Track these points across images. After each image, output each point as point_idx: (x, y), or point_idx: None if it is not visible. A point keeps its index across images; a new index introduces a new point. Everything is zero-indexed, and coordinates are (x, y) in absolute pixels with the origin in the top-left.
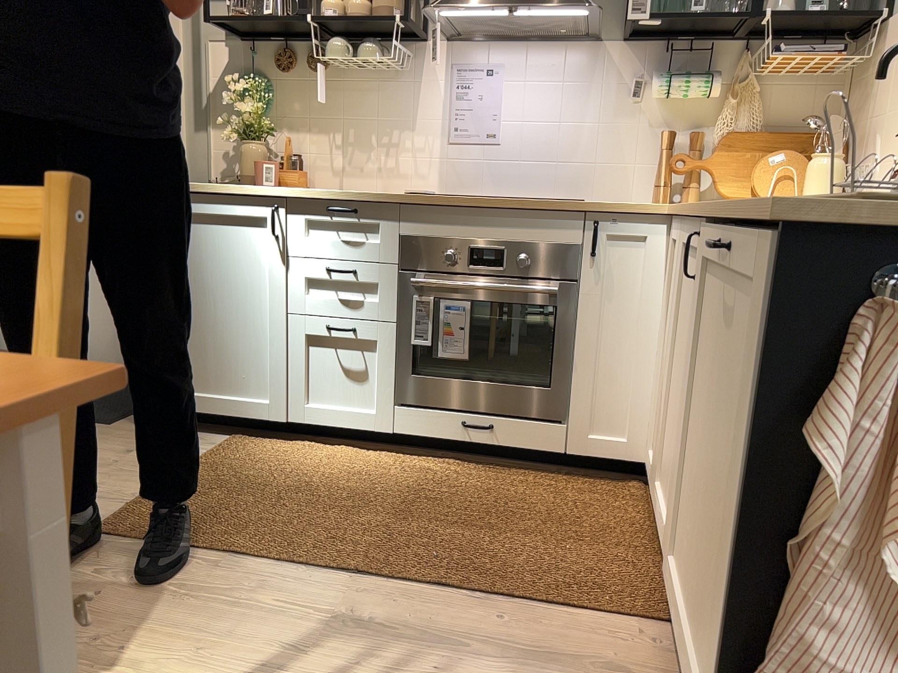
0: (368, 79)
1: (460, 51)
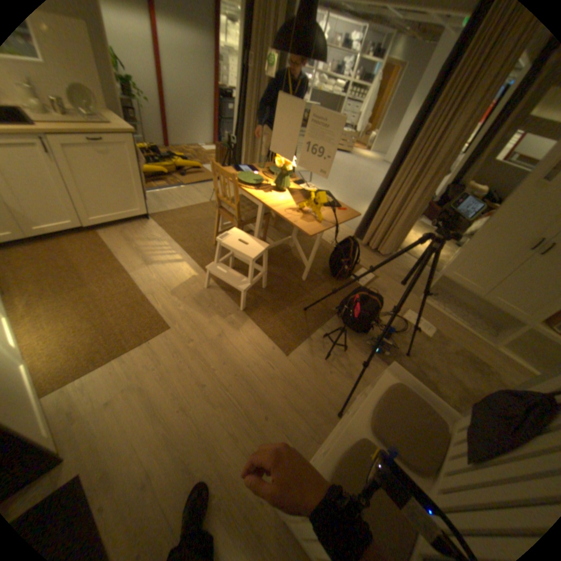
0: None
1: None
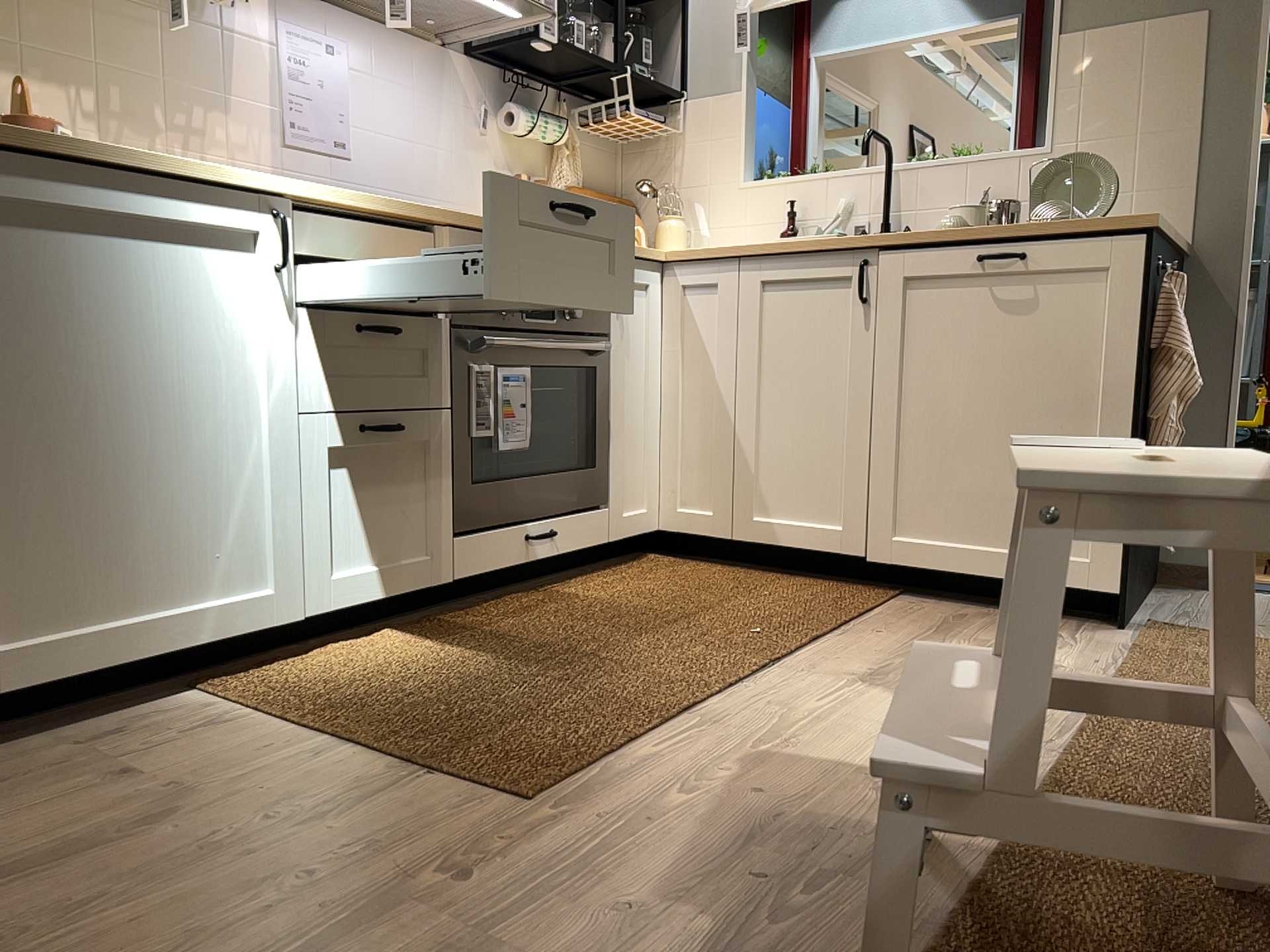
0: (144, 2)
1: (293, 4)
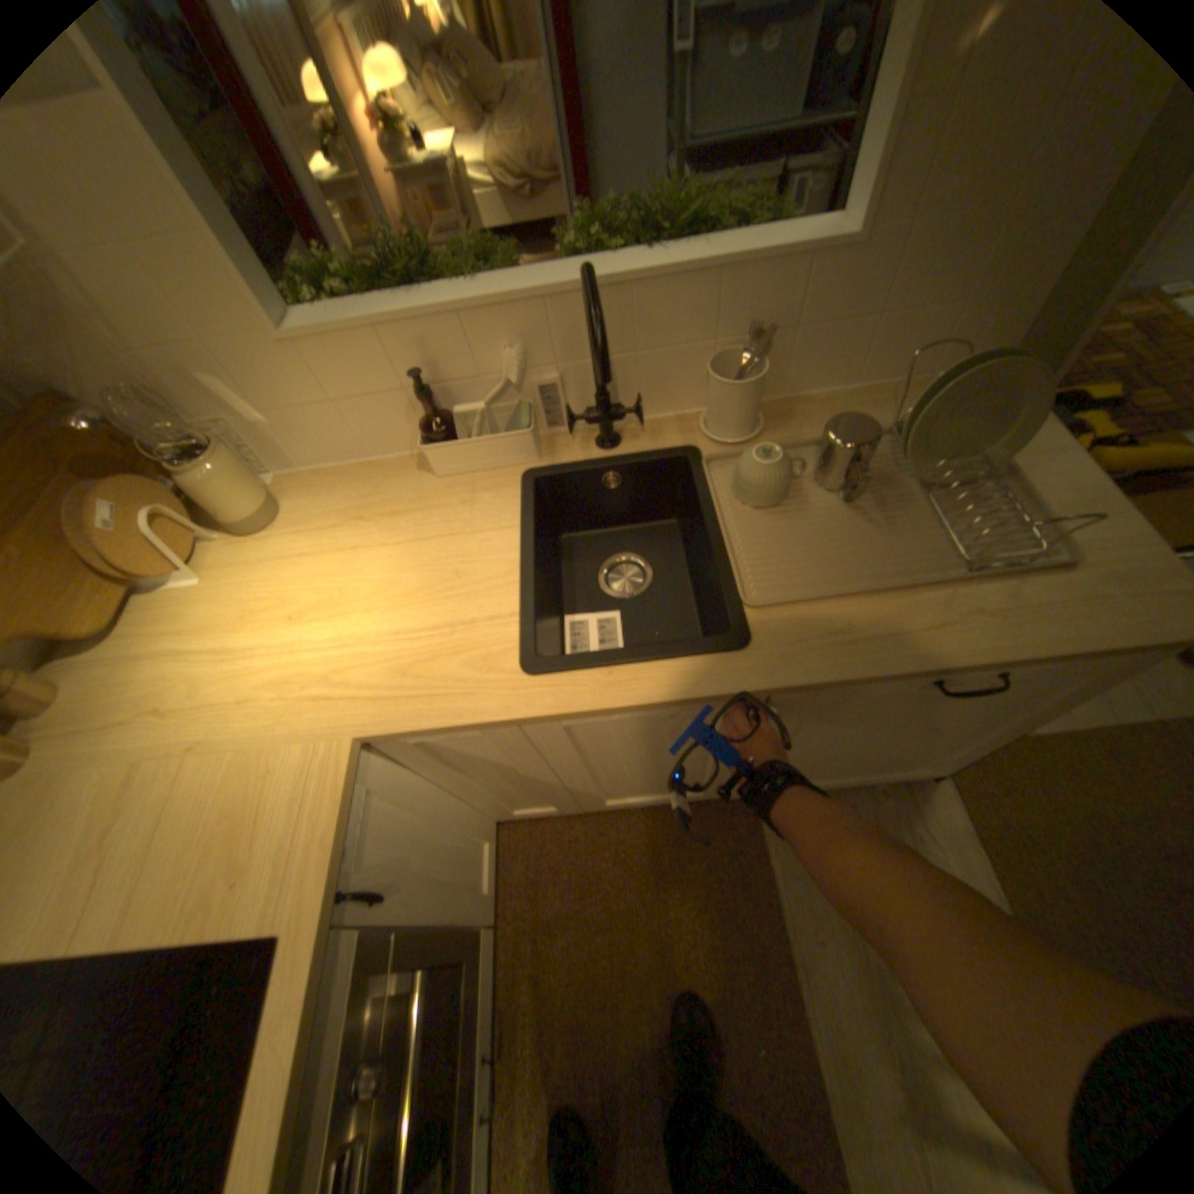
0: None
1: None
